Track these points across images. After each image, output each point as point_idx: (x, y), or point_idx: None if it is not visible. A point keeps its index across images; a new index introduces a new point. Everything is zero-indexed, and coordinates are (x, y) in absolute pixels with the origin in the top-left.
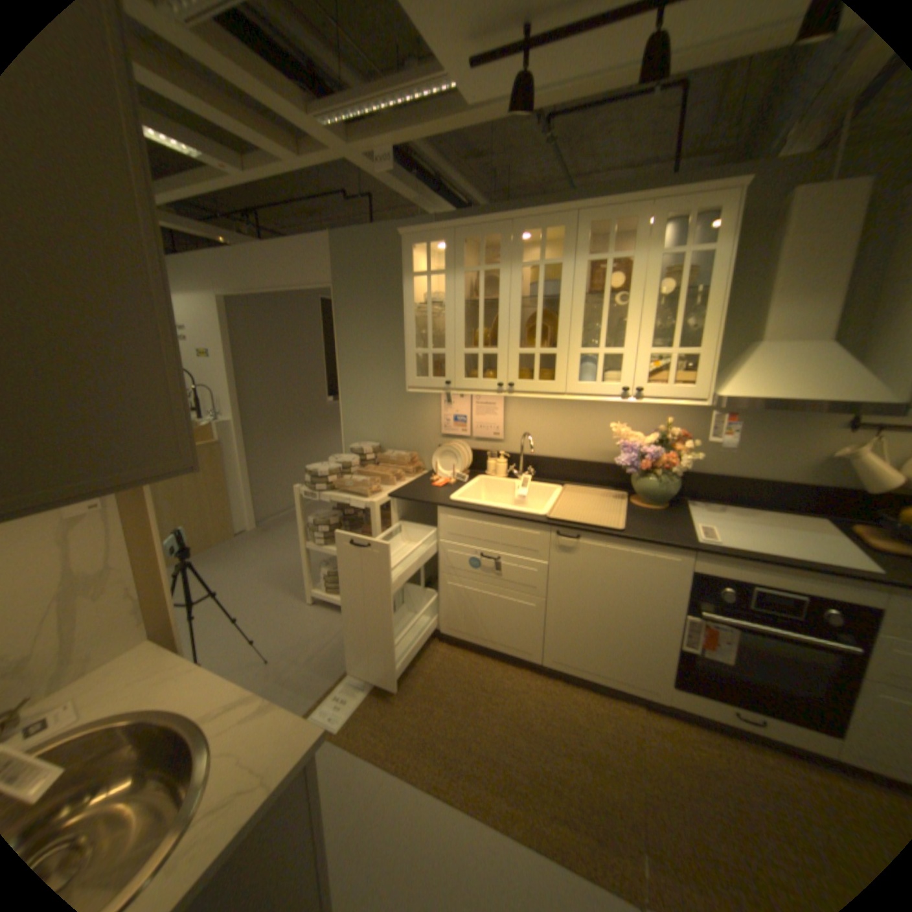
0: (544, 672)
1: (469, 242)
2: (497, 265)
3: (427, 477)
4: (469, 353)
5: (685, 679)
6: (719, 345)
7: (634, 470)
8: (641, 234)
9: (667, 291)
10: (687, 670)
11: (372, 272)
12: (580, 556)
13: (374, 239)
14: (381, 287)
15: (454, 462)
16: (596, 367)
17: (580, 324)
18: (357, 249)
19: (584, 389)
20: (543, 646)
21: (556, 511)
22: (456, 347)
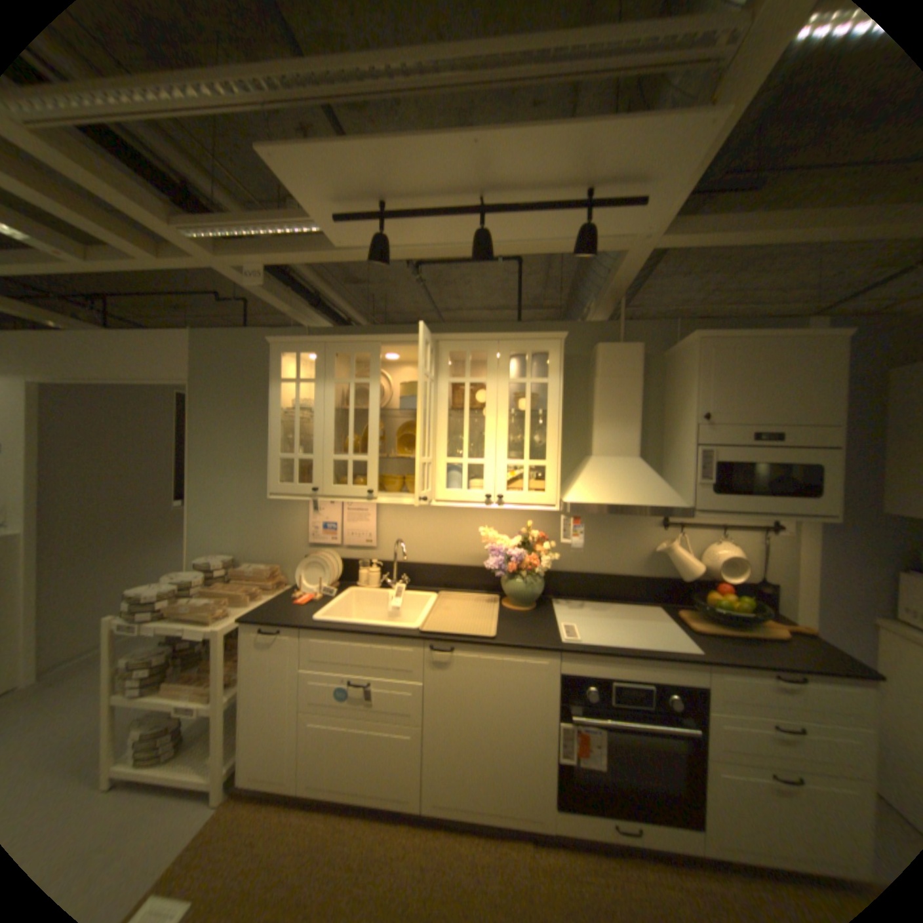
0: (423, 823)
1: (341, 356)
2: (367, 379)
3: (289, 593)
4: (338, 459)
5: (566, 797)
6: (559, 459)
7: (503, 572)
8: (491, 365)
9: (516, 411)
10: (566, 785)
11: (237, 373)
12: (455, 670)
13: (243, 342)
14: (247, 389)
15: (321, 574)
16: (462, 475)
17: (445, 436)
18: (223, 350)
19: (451, 496)
20: (420, 788)
21: (430, 622)
22: (325, 453)
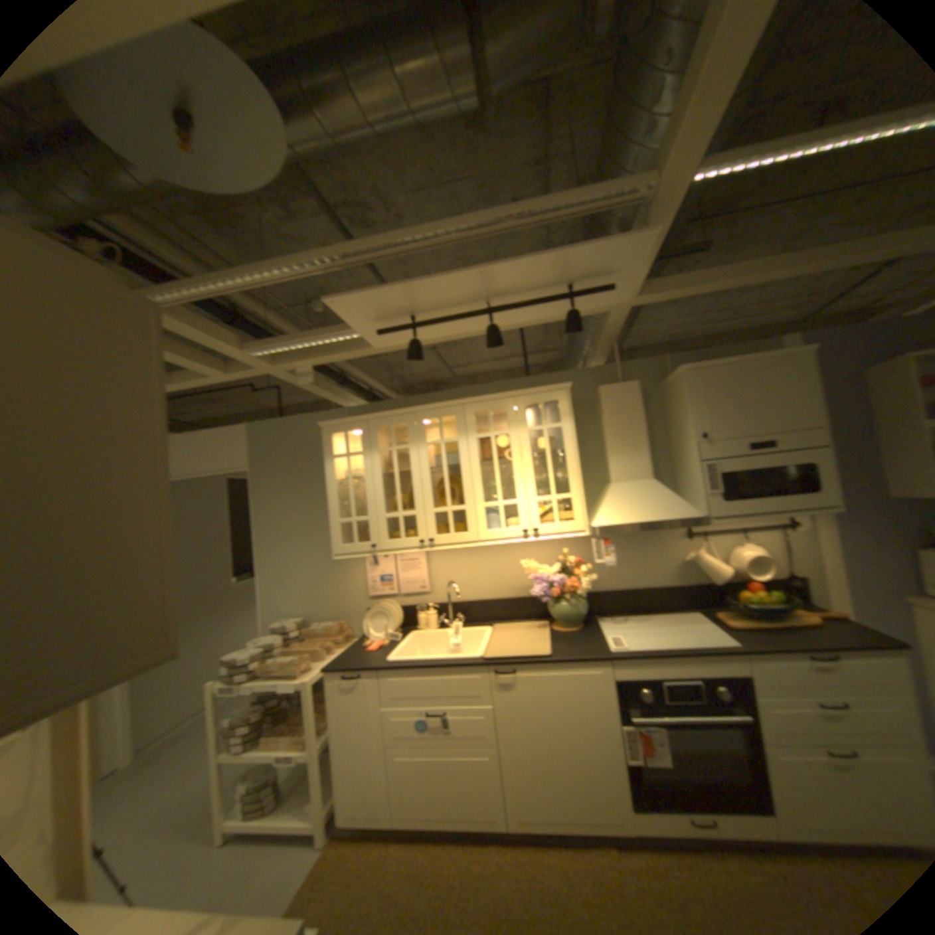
0: (512, 844)
1: (382, 428)
2: (408, 446)
3: (360, 643)
4: (392, 517)
5: (640, 799)
6: (583, 490)
7: (549, 599)
8: (512, 419)
9: (539, 454)
10: (639, 787)
11: (293, 455)
12: (521, 691)
13: (295, 428)
14: (302, 467)
15: (387, 622)
16: (500, 516)
17: (481, 484)
18: (278, 437)
19: (494, 536)
20: (506, 807)
21: (492, 651)
22: (380, 513)
